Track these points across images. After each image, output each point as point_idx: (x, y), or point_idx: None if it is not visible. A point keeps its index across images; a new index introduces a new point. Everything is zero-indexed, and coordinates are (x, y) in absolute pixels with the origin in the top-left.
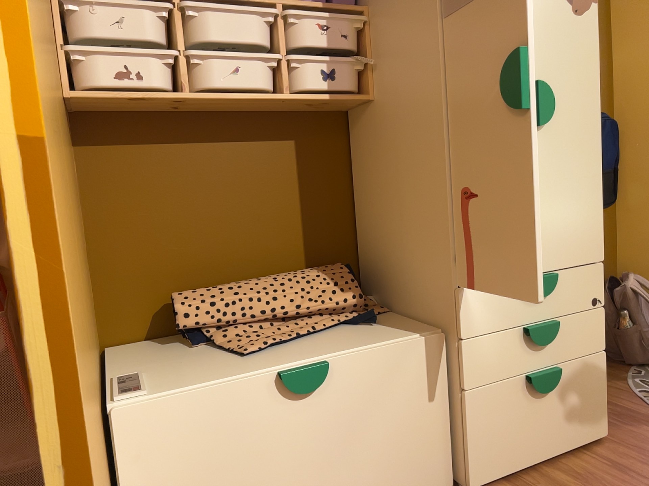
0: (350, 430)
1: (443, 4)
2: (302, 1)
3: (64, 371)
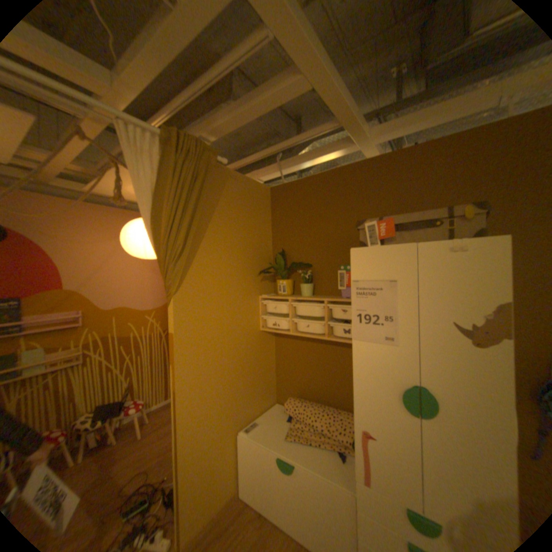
0: (302, 502)
1: (353, 332)
2: (335, 299)
3: (177, 435)
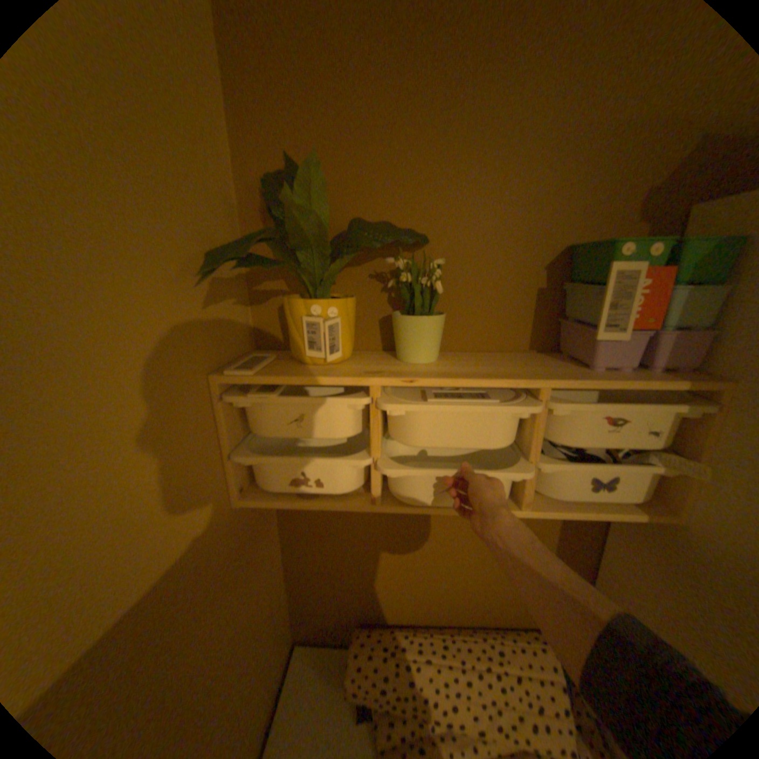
0: None
1: None
2: (592, 378)
3: None
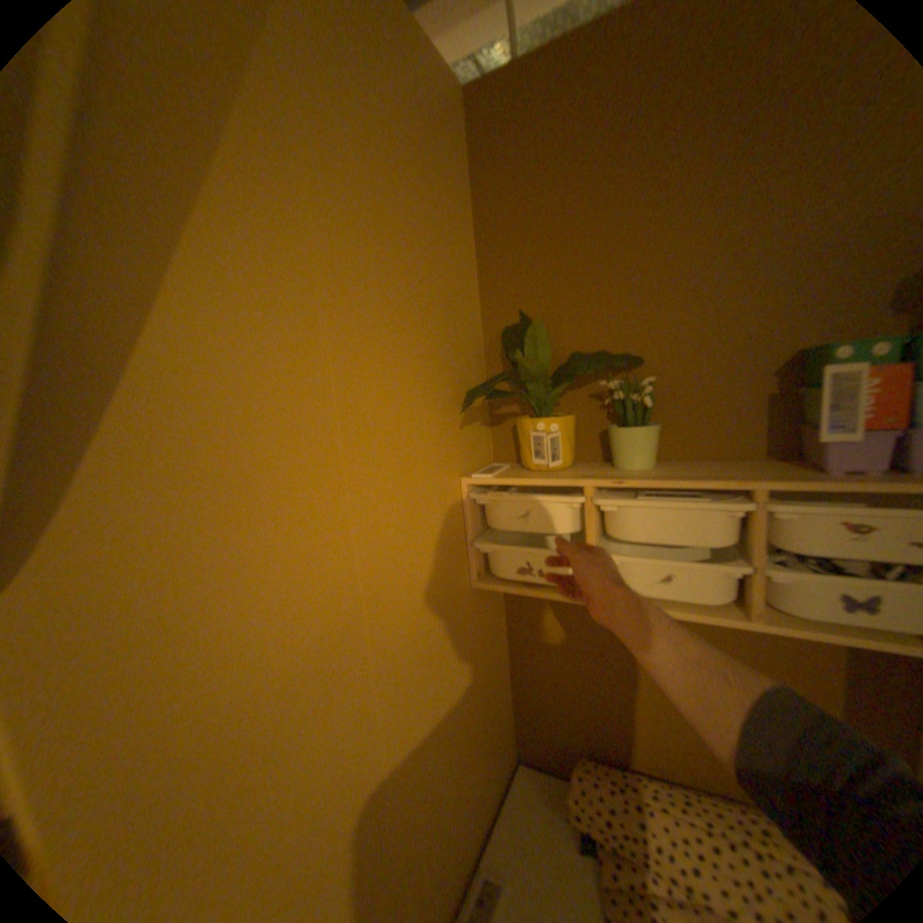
0: None
1: None
2: (813, 481)
3: None
